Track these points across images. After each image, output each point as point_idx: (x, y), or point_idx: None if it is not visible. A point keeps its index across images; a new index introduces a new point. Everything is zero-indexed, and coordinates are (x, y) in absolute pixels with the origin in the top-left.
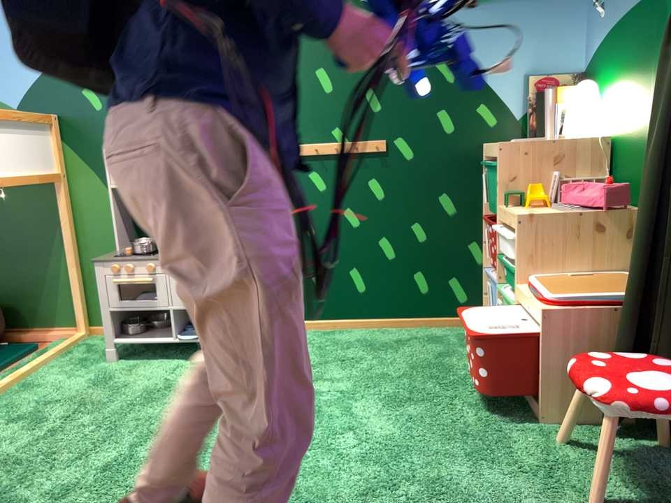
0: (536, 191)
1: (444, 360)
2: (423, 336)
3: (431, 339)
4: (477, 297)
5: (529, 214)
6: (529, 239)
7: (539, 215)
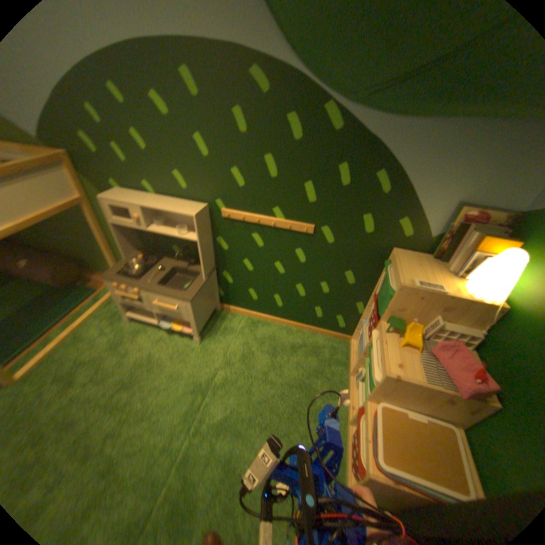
0: (420, 333)
1: (315, 382)
2: (312, 345)
3: (316, 350)
4: (354, 330)
5: (401, 380)
6: (393, 391)
7: (409, 385)
